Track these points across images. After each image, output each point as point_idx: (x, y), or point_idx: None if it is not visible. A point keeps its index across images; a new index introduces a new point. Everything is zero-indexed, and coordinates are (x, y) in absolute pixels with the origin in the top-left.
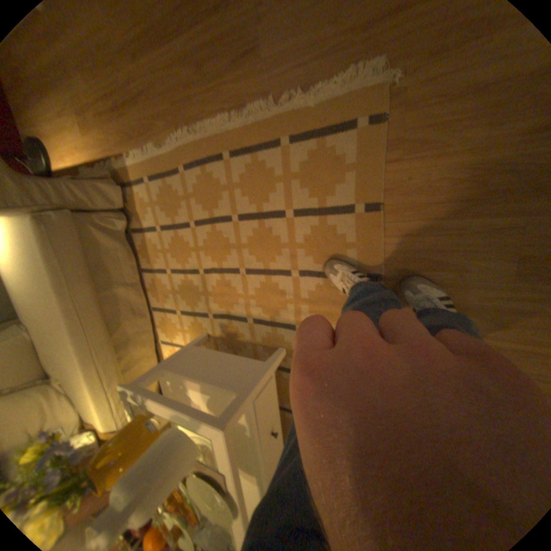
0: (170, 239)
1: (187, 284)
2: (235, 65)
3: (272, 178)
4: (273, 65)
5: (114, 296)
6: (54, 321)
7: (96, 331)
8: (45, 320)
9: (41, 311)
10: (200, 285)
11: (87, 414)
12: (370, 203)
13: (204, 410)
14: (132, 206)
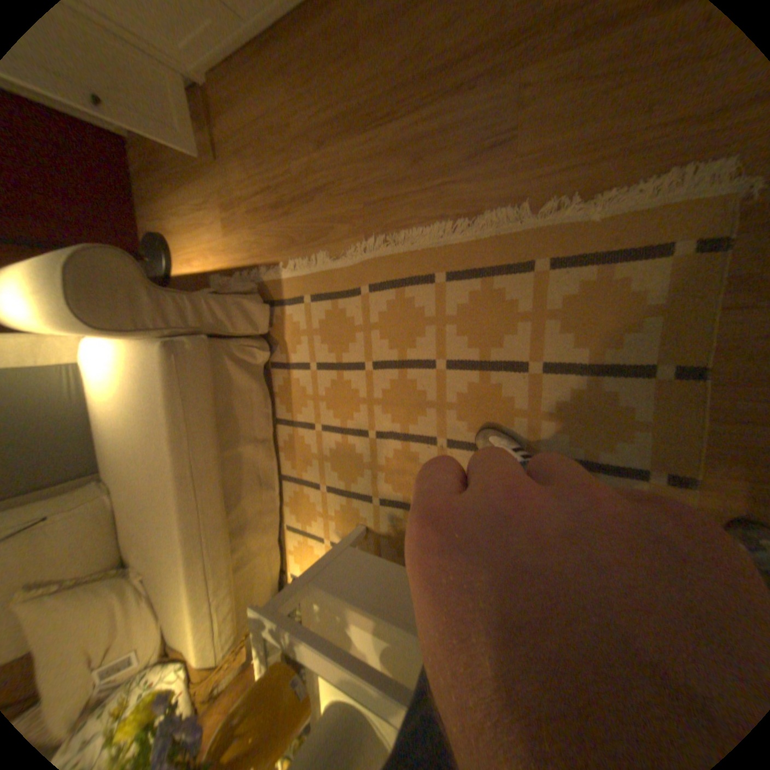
0: (330, 382)
1: (345, 448)
2: (473, 160)
3: (513, 313)
4: (536, 162)
5: (239, 456)
6: (161, 489)
7: (212, 507)
8: (147, 485)
9: (144, 471)
10: (367, 452)
11: (178, 633)
12: (686, 365)
13: (372, 662)
14: (279, 331)
